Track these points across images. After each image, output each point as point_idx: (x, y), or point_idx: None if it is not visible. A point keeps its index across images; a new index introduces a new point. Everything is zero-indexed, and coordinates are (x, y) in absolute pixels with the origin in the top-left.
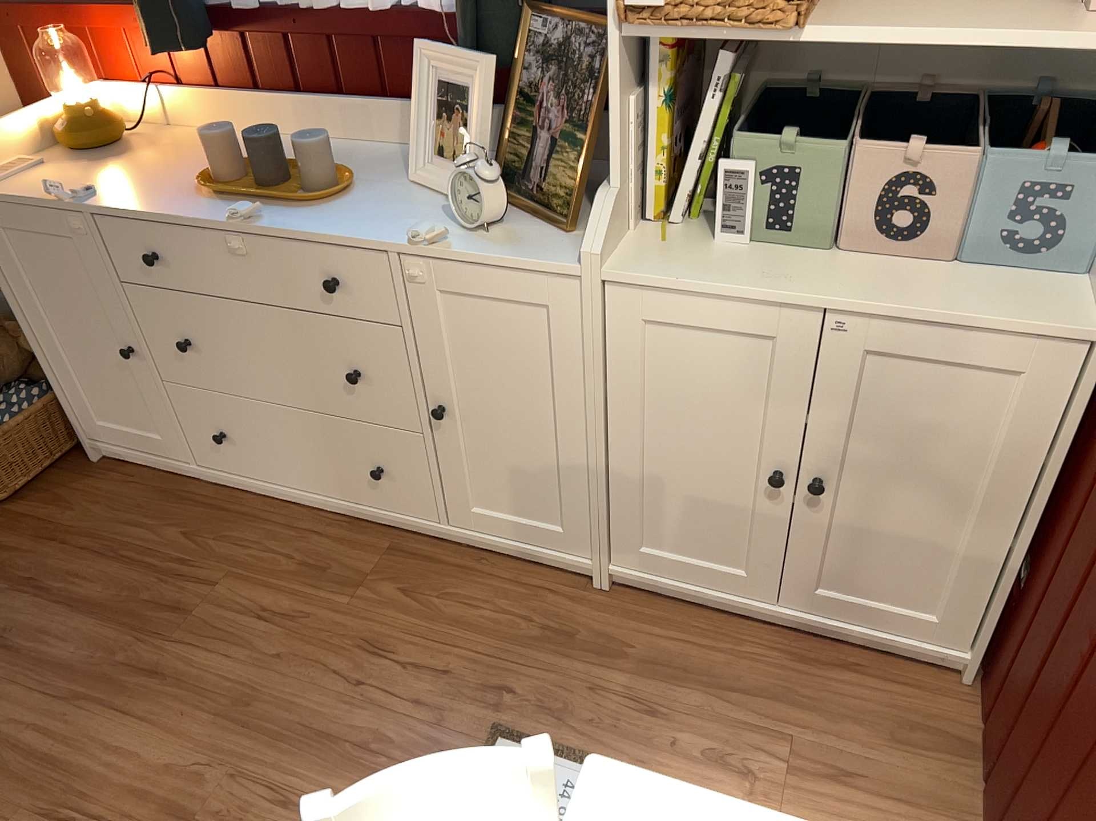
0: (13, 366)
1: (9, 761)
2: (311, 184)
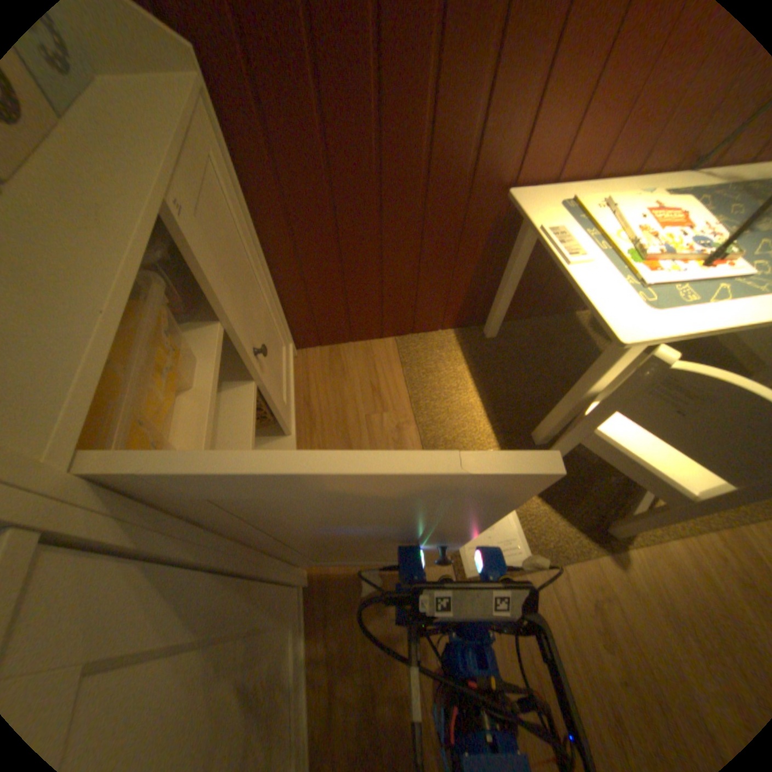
0: None
1: None
2: None
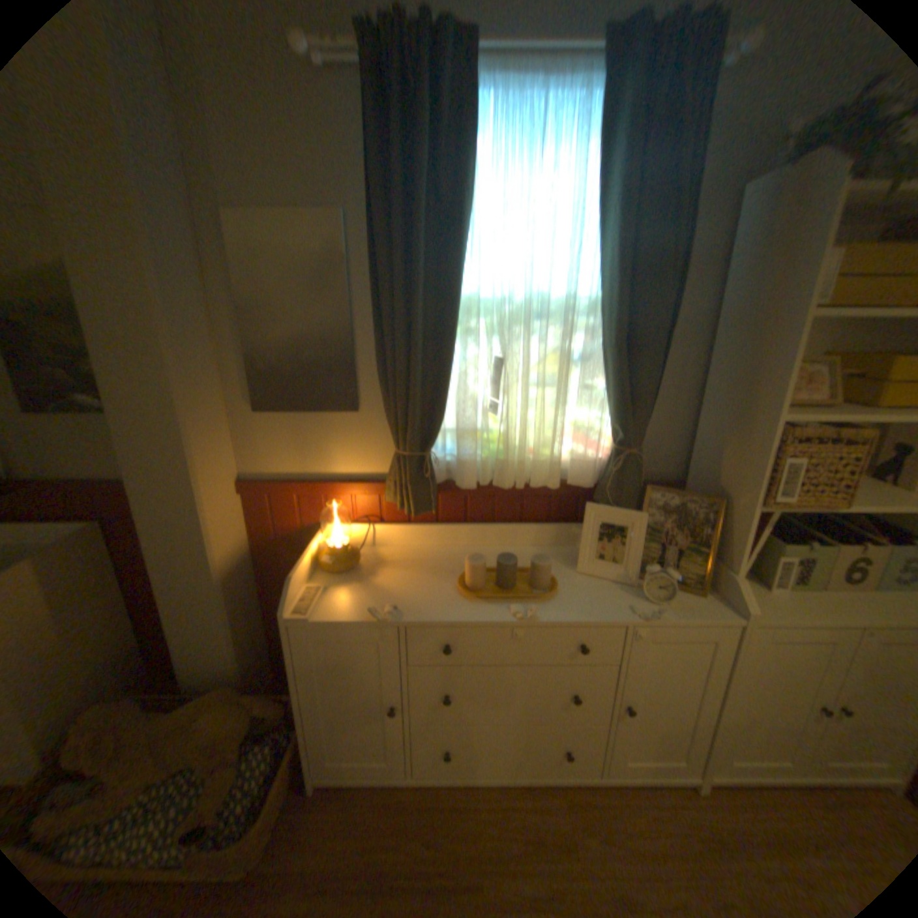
0: (236, 737)
1: None
2: (532, 581)
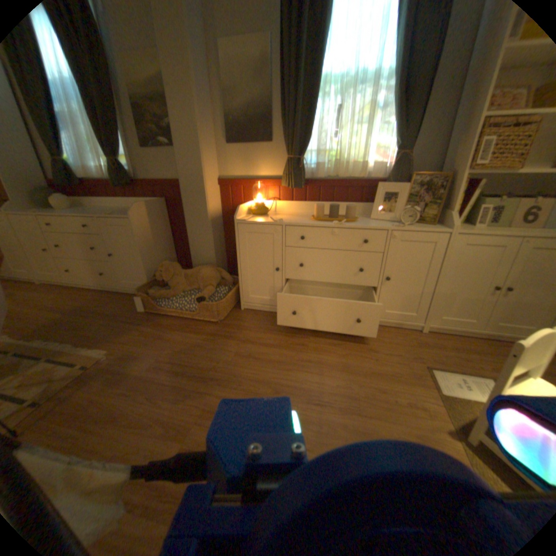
0: (216, 279)
1: (278, 393)
2: (346, 217)
